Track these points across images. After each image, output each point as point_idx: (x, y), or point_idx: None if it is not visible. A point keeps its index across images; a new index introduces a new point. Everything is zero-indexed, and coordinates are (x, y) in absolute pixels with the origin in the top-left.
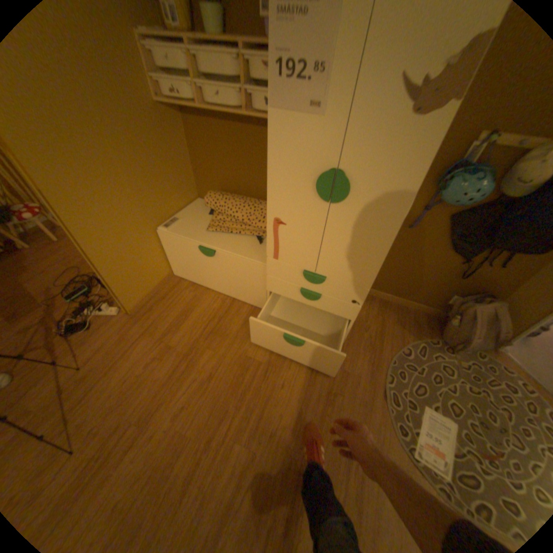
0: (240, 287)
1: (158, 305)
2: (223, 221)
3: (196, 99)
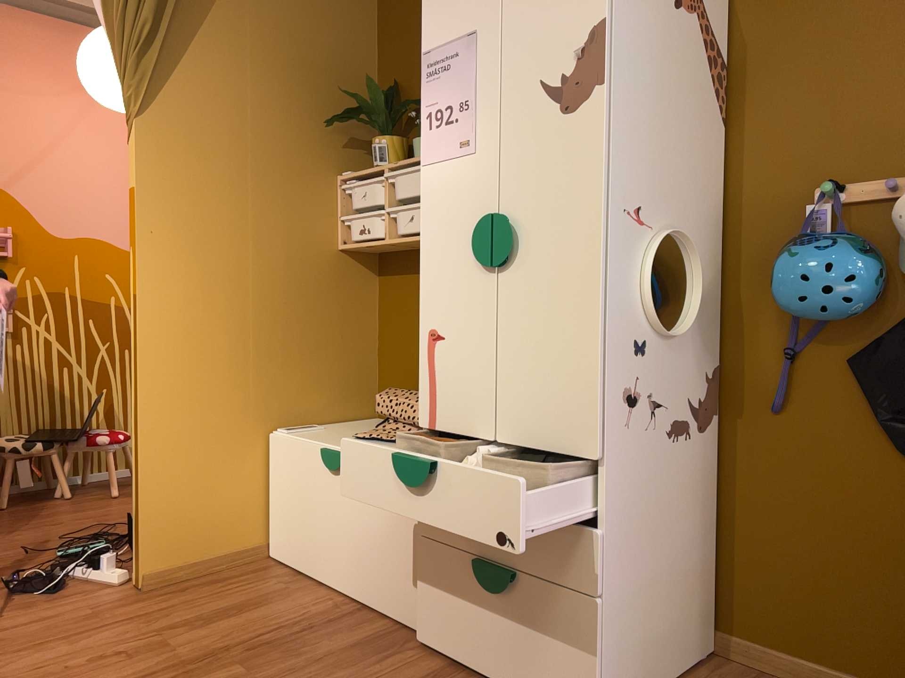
0: (377, 556)
1: (201, 587)
2: (393, 430)
3: (392, 237)
